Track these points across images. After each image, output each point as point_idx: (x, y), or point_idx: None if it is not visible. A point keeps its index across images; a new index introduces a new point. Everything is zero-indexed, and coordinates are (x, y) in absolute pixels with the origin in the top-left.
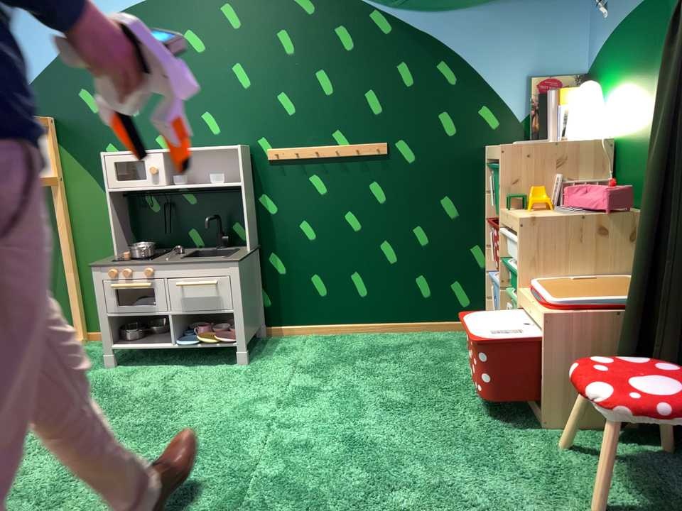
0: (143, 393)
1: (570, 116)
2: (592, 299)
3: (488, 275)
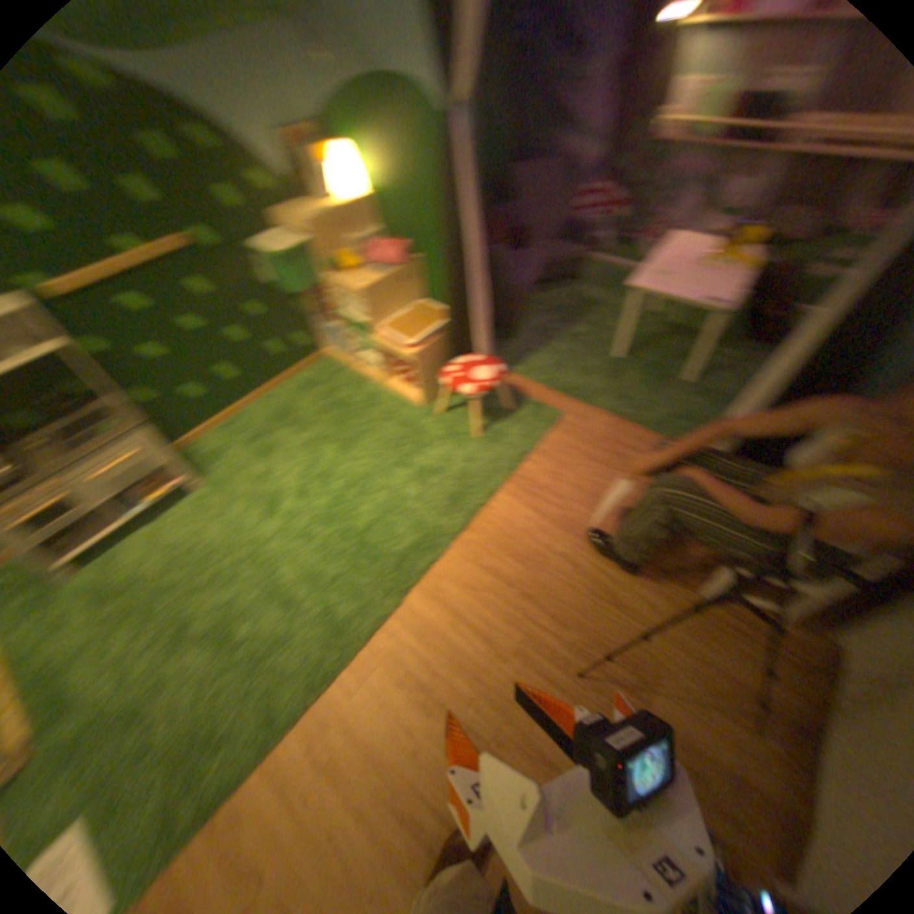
0: (149, 570)
1: (326, 175)
2: (421, 333)
3: (311, 320)
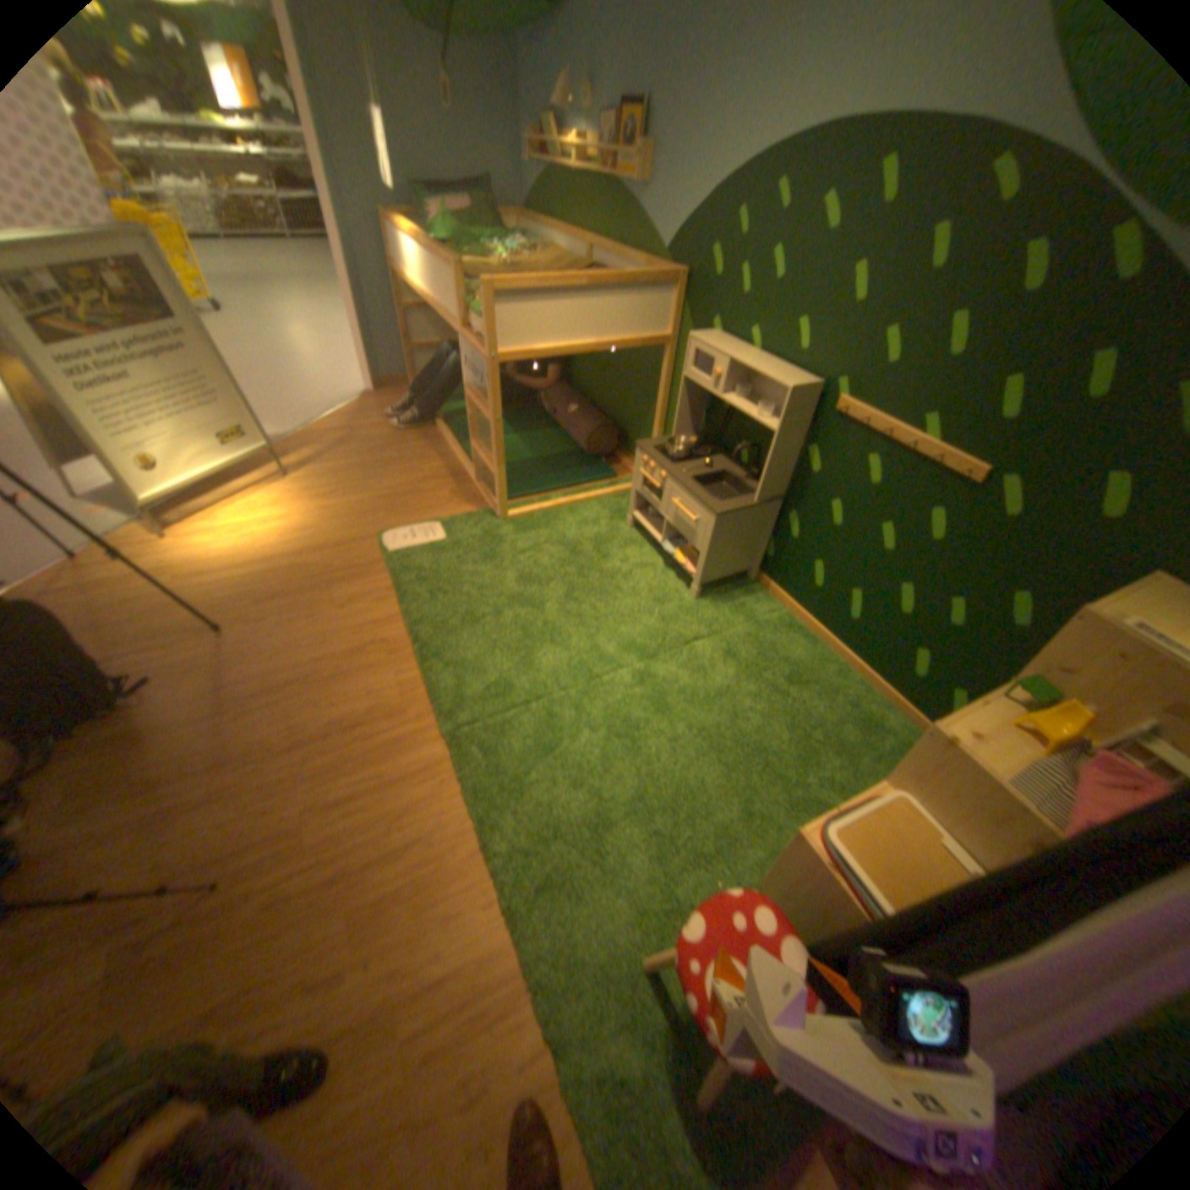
0: (612, 569)
1: None
2: (866, 882)
3: None
